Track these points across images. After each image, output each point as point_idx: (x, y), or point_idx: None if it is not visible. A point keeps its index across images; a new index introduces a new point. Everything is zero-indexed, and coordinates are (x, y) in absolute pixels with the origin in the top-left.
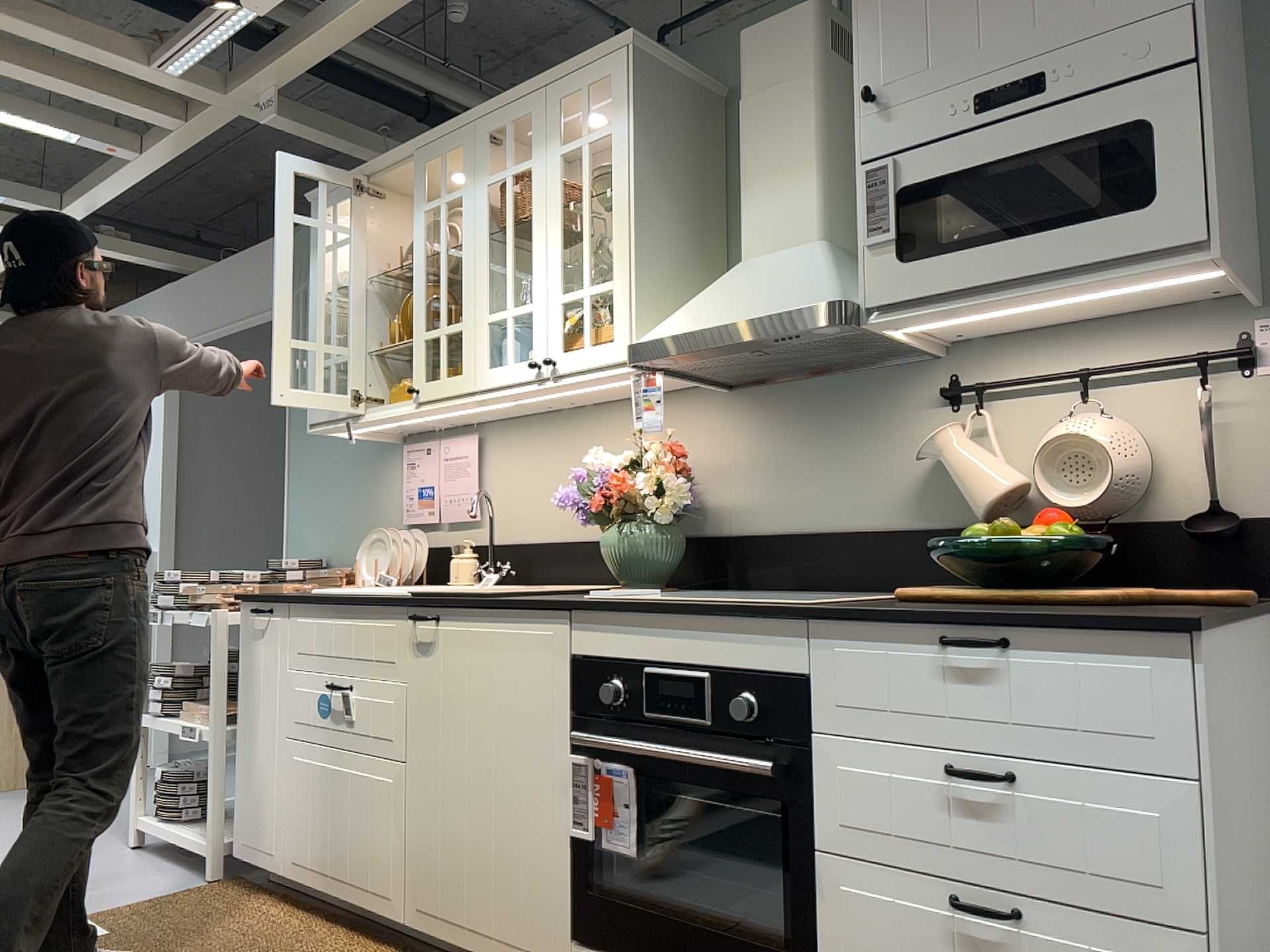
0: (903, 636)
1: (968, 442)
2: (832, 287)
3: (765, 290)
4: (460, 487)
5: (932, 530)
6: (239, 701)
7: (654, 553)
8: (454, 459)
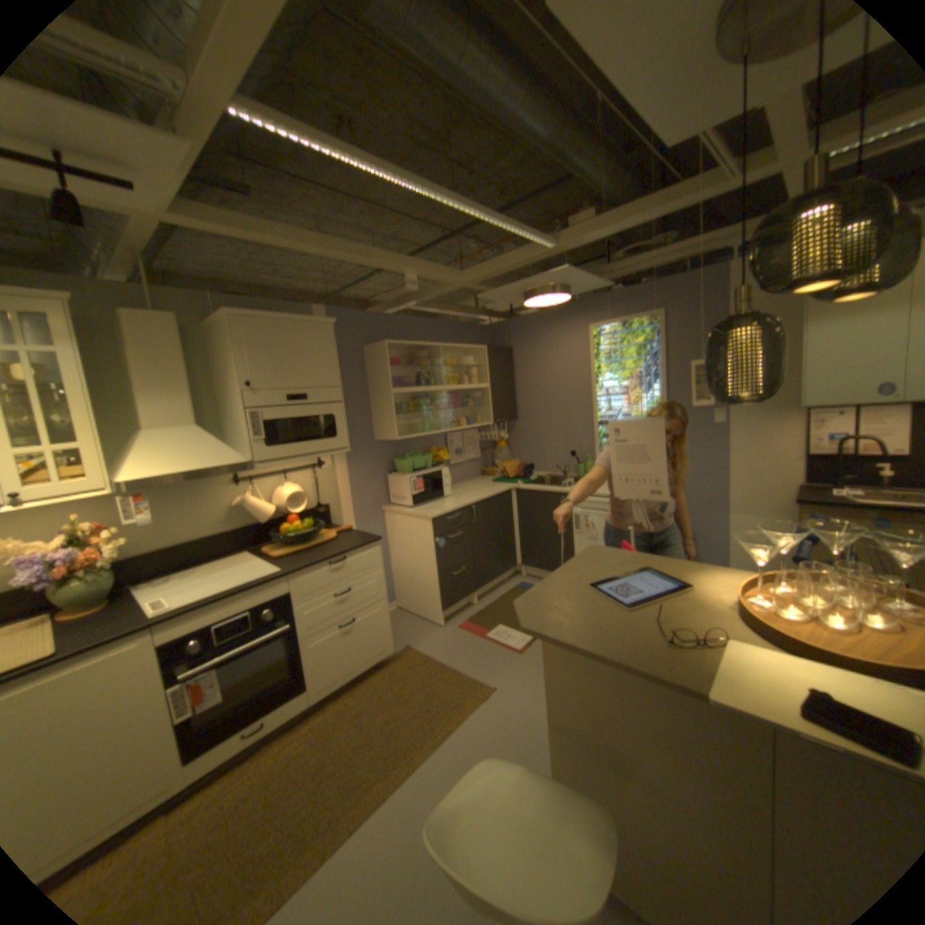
0: (318, 567)
1: (255, 497)
2: (238, 453)
3: (196, 451)
4: None
5: (235, 529)
6: None
7: (101, 585)
8: None
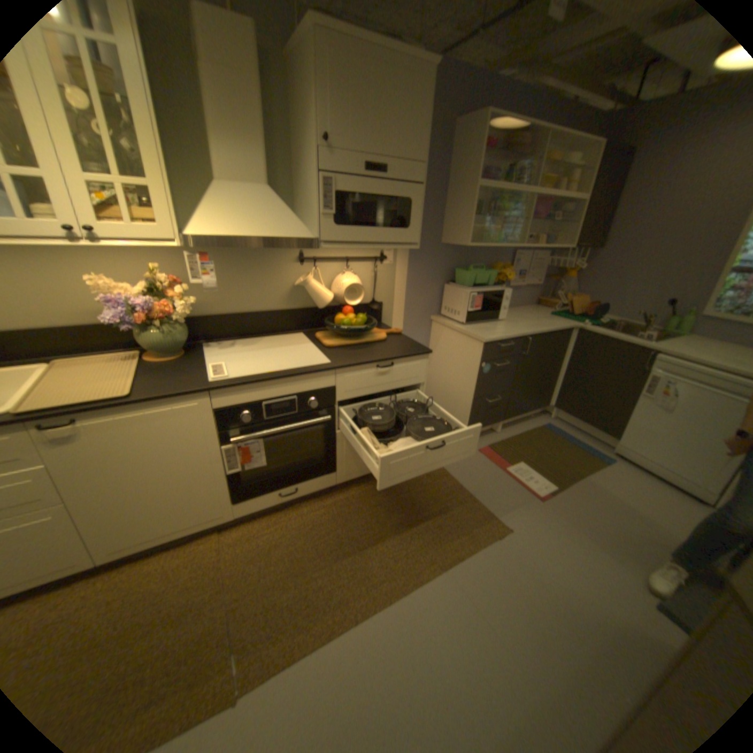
0: (366, 367)
1: (316, 281)
2: (305, 227)
3: (263, 216)
4: None
5: (295, 309)
6: None
7: (178, 337)
8: None
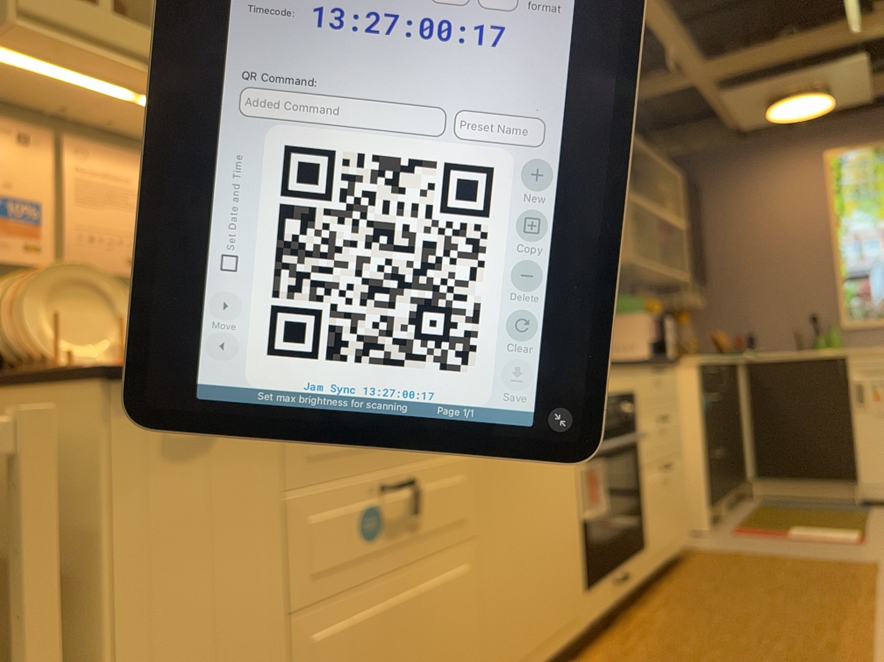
0: (649, 370)
1: None
2: None
3: None
4: (118, 222)
5: None
6: (100, 632)
7: None
8: (102, 177)
